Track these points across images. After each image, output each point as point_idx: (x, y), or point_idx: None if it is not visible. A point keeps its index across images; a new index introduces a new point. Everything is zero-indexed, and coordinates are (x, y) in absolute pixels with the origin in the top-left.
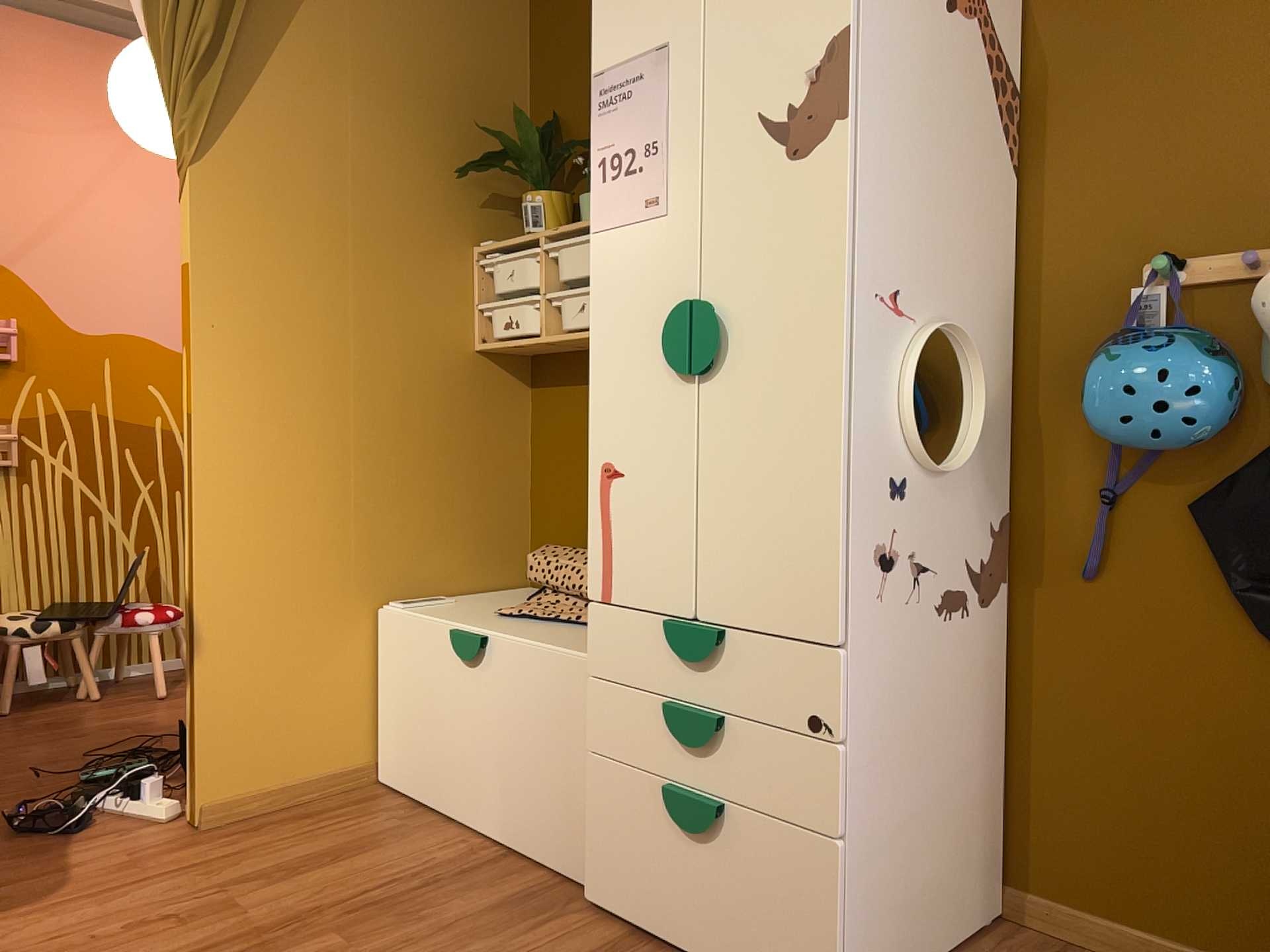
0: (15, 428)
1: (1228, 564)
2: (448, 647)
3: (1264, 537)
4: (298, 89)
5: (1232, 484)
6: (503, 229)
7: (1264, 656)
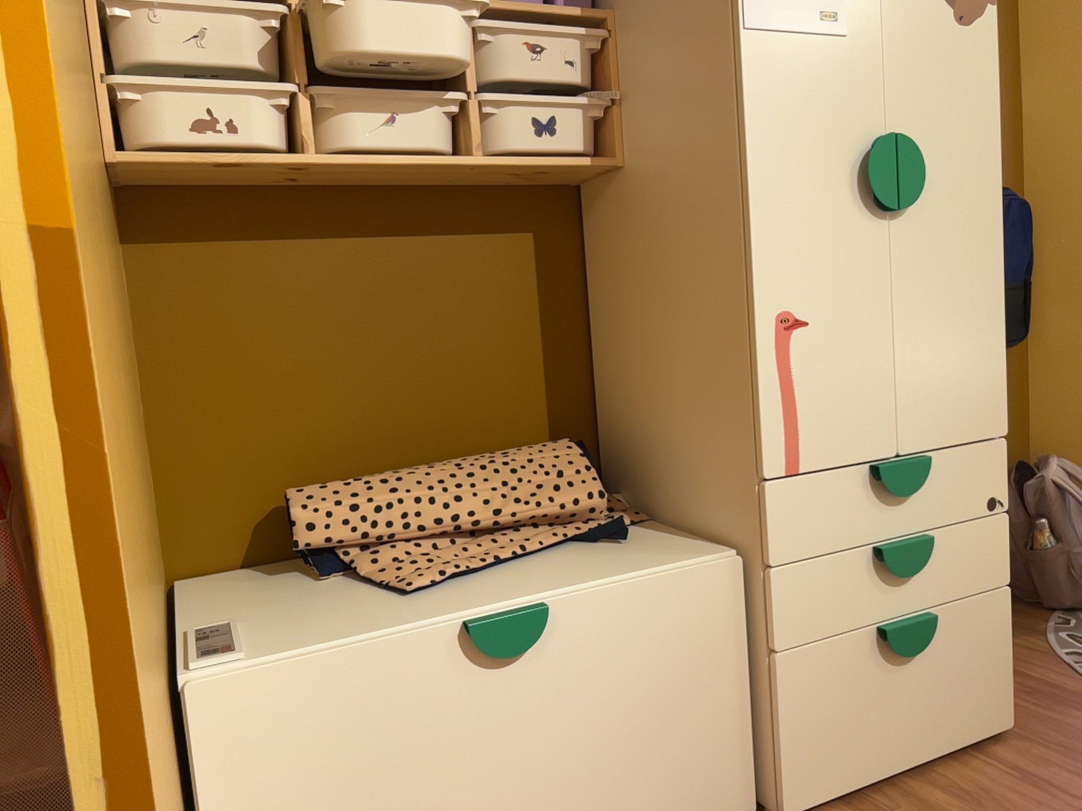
0: None
1: None
2: (445, 662)
3: None
4: None
5: None
6: None
7: None
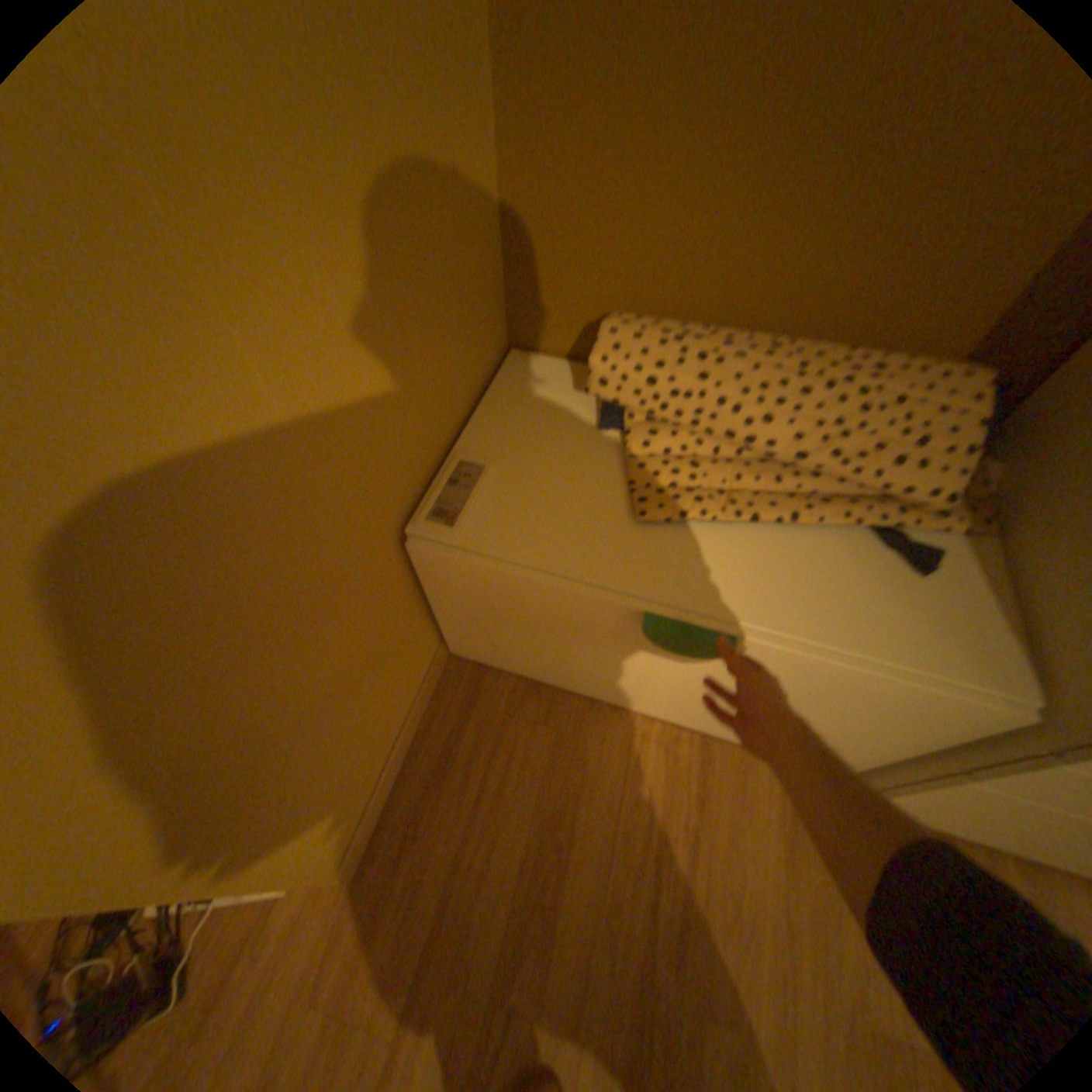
0: None
1: None
2: (617, 616)
3: None
4: None
5: None
6: None
7: None
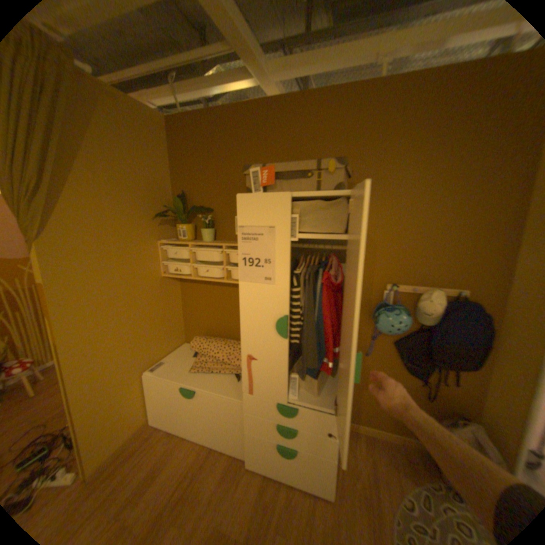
0: None
1: (403, 358)
2: (177, 391)
3: (412, 353)
4: (80, 194)
5: (406, 341)
6: (166, 232)
7: (406, 375)
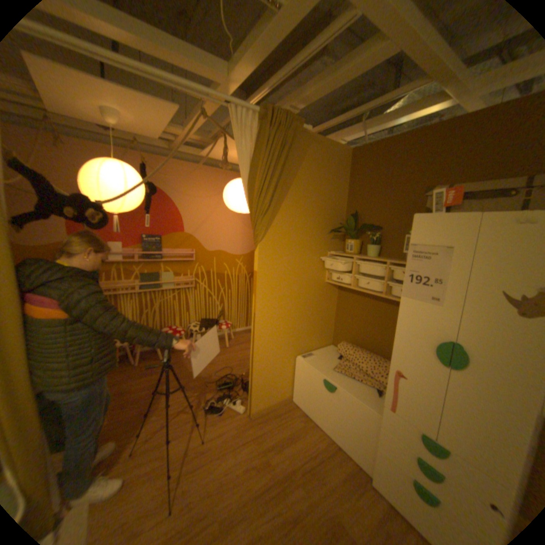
0: (193, 277)
1: None
2: (322, 382)
3: None
4: (286, 213)
5: None
6: (335, 245)
7: None
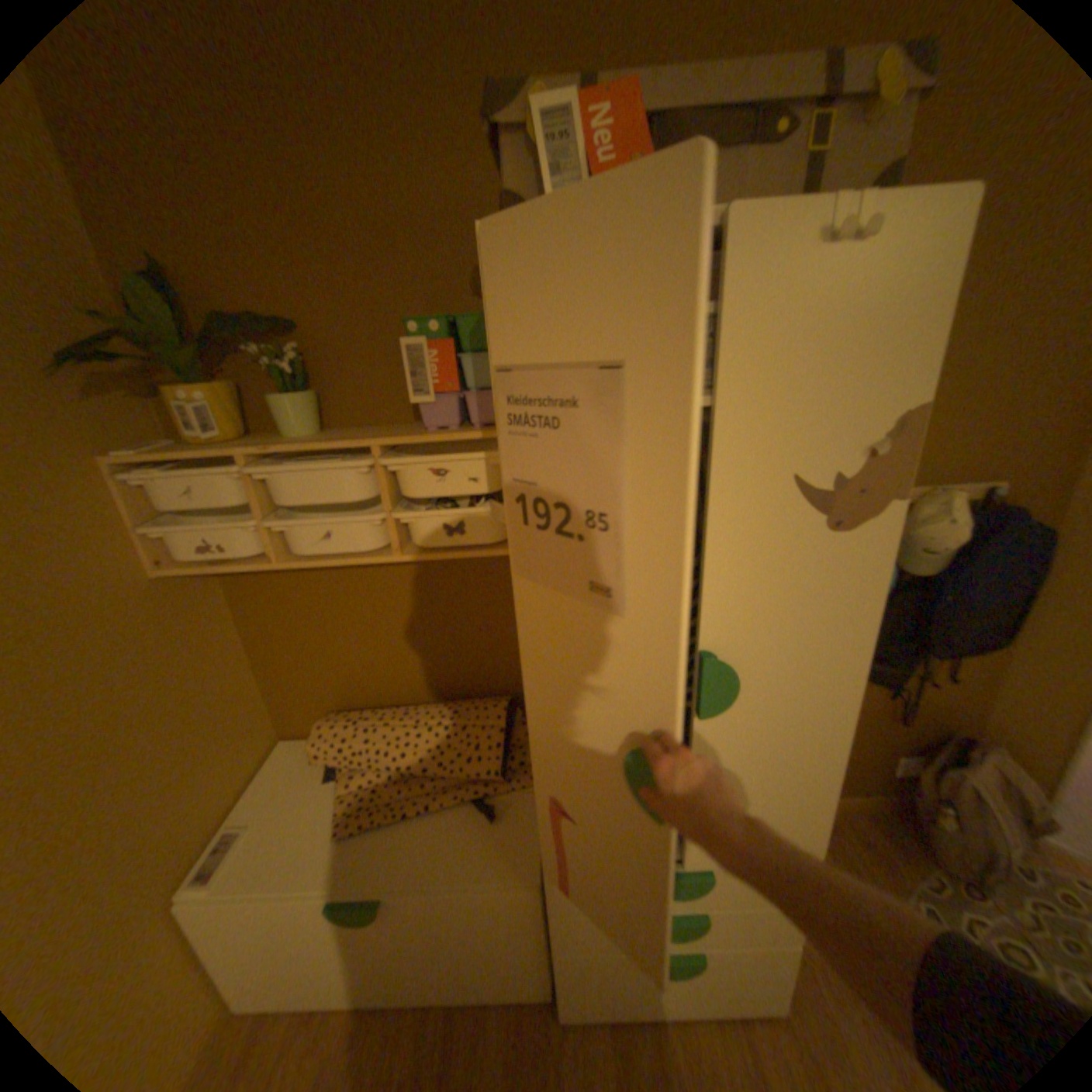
0: None
1: None
2: (318, 914)
3: None
4: None
5: None
6: (123, 418)
7: None
